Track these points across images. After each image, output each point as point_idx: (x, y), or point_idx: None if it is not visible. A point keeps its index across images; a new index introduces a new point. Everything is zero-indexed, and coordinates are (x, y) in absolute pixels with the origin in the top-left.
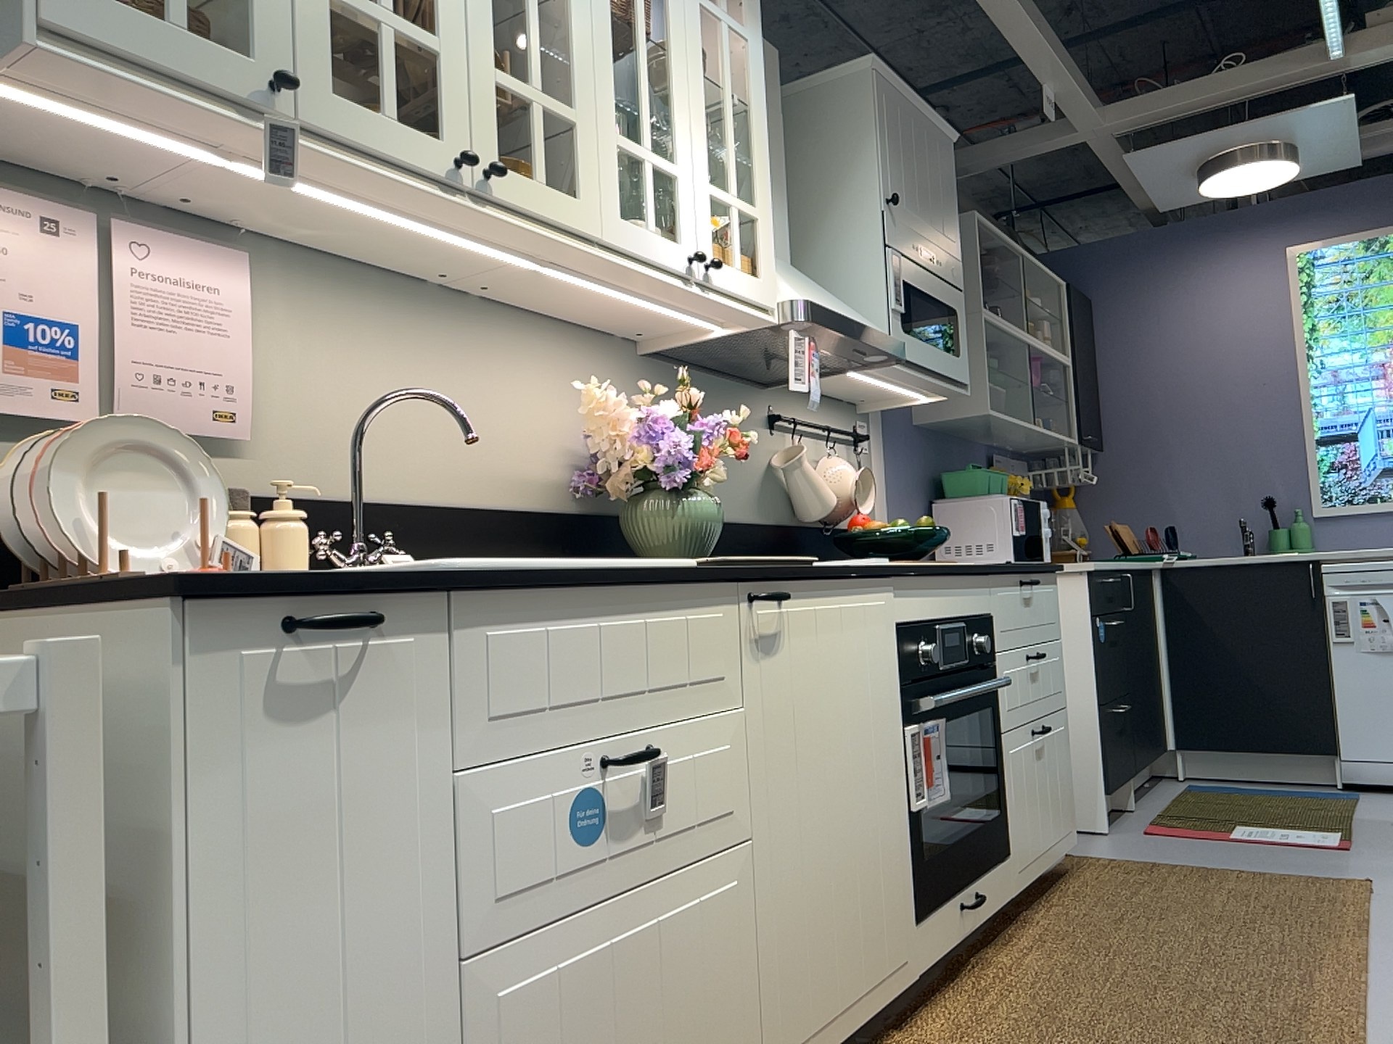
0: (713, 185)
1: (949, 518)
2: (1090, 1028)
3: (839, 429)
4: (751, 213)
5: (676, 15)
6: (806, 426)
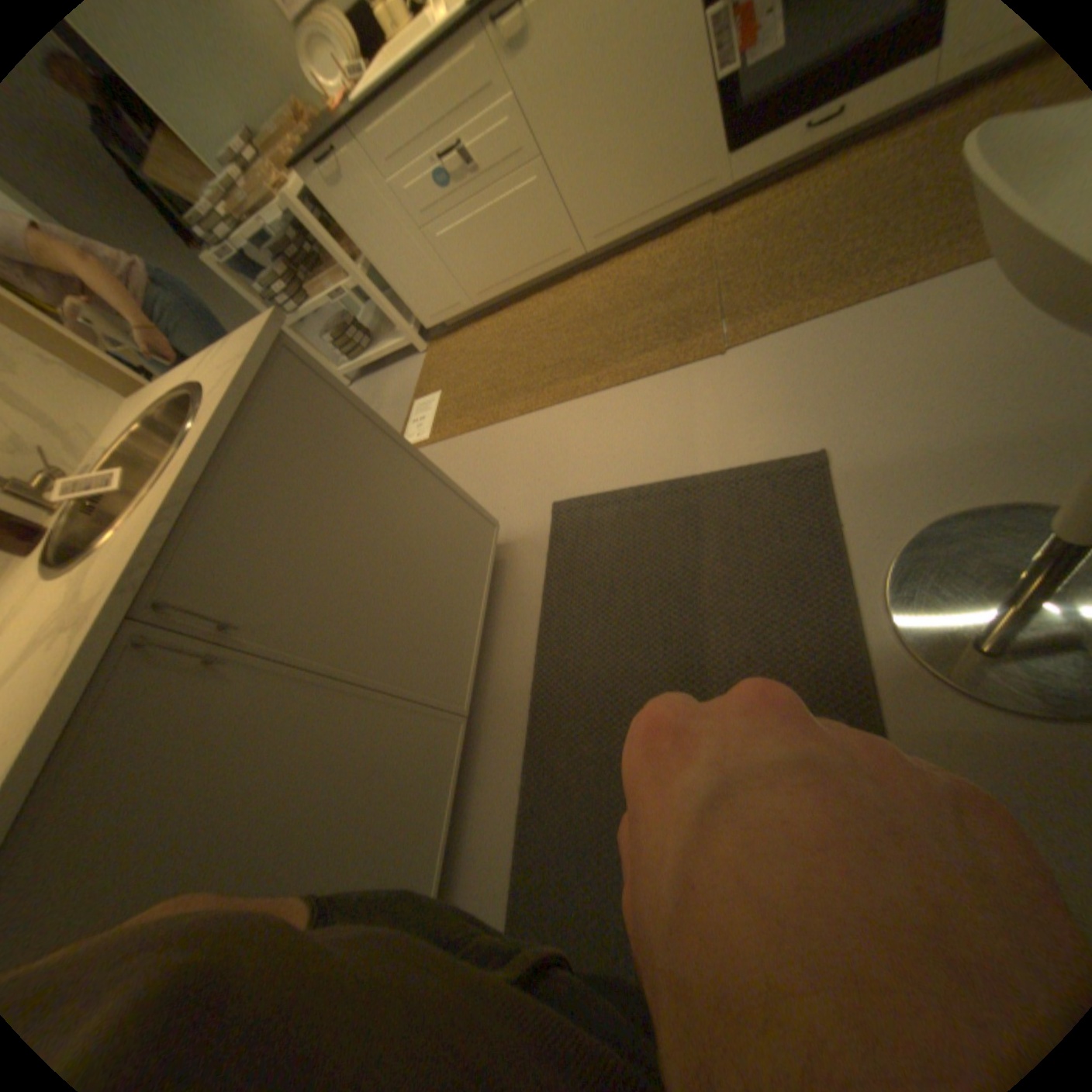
0: None
1: None
2: (779, 236)
3: None
4: None
5: None
6: None
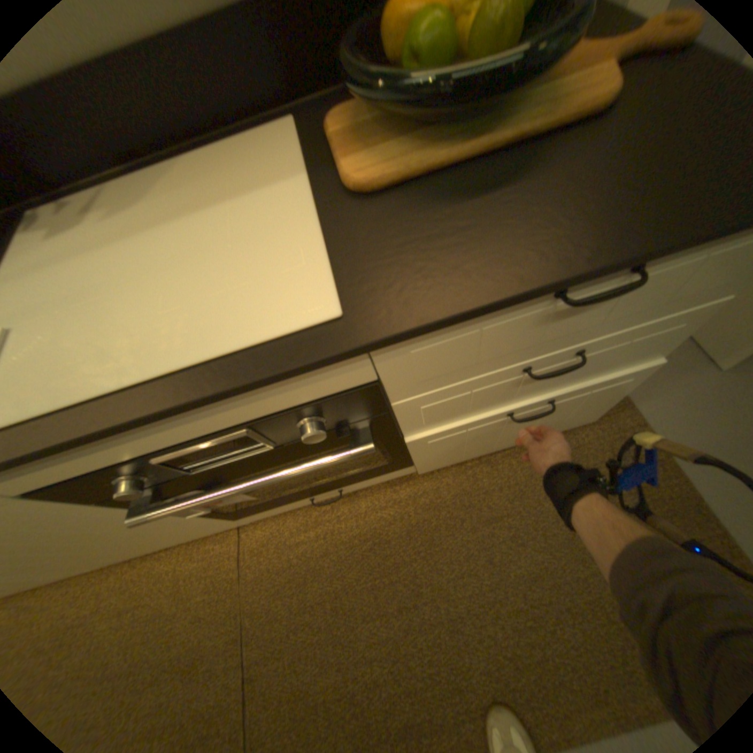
0: None
1: None
2: (300, 612)
3: None
4: None
5: None
6: None
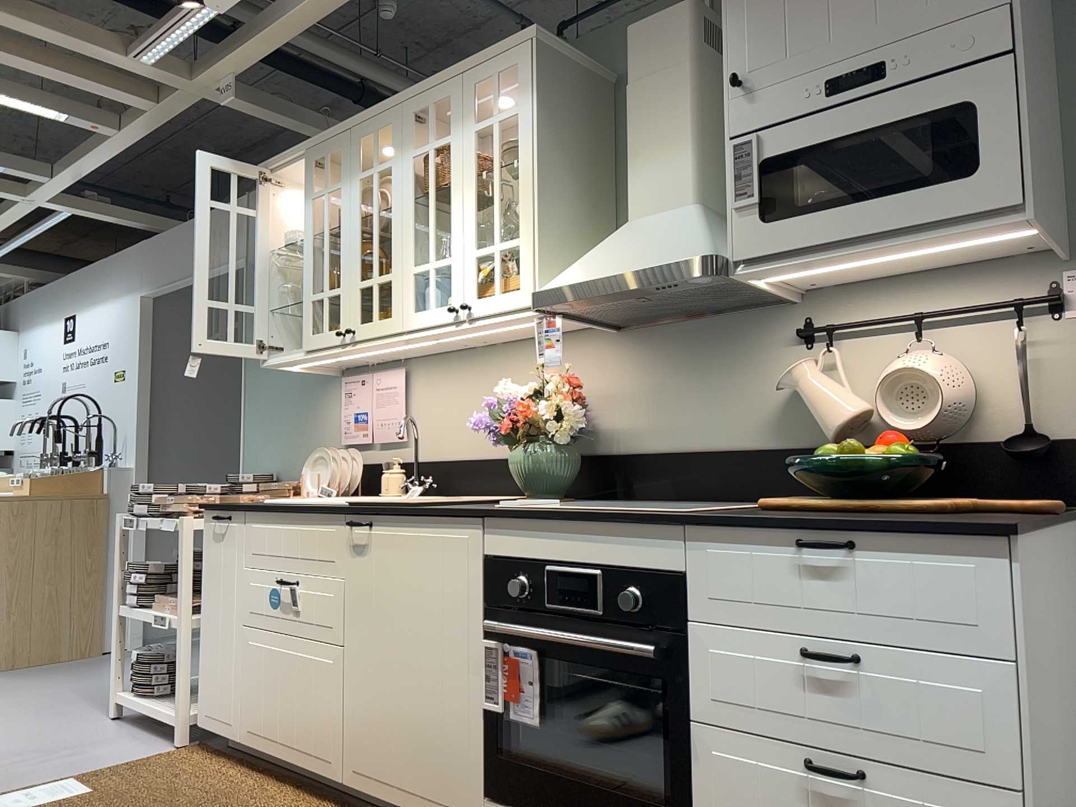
0: (476, 248)
1: None
2: None
3: (932, 313)
4: (510, 244)
5: (454, 159)
6: (862, 326)
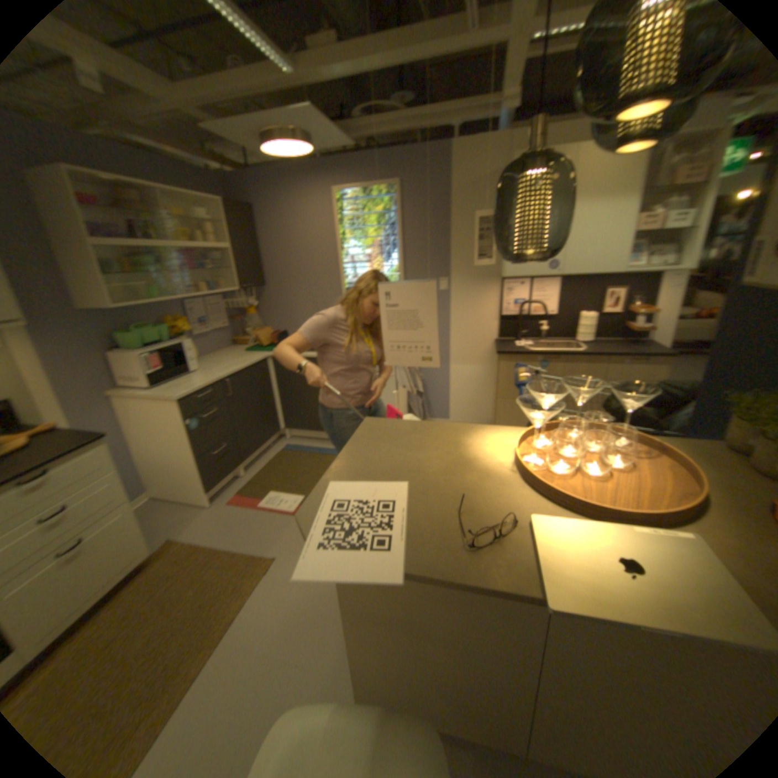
0: None
1: (112, 361)
2: None
3: None
4: None
5: None
6: None
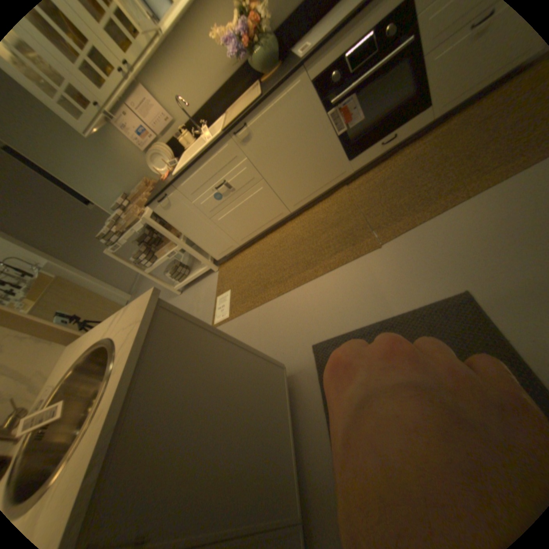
0: None
1: None
2: (385, 189)
3: None
4: None
5: None
6: None
